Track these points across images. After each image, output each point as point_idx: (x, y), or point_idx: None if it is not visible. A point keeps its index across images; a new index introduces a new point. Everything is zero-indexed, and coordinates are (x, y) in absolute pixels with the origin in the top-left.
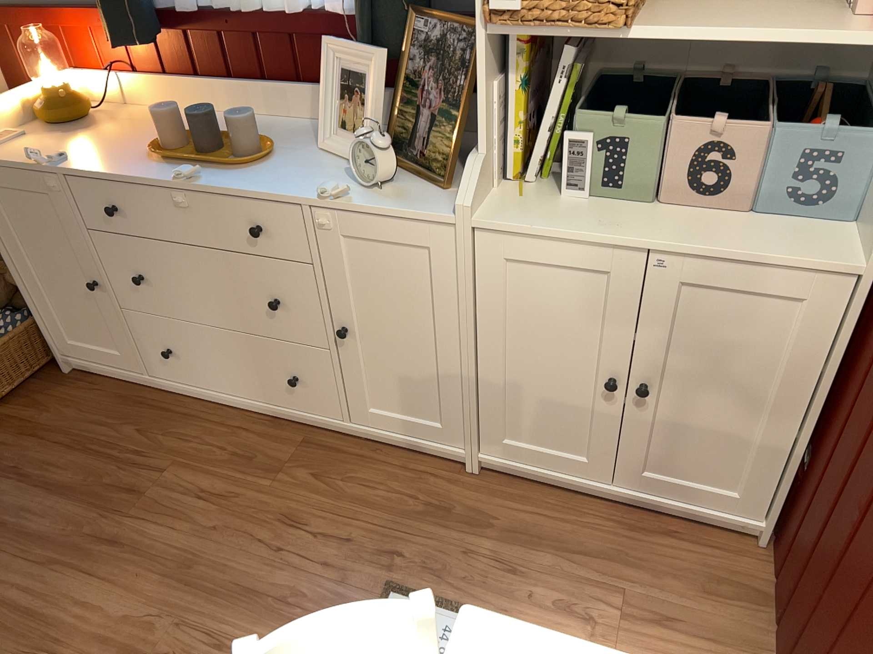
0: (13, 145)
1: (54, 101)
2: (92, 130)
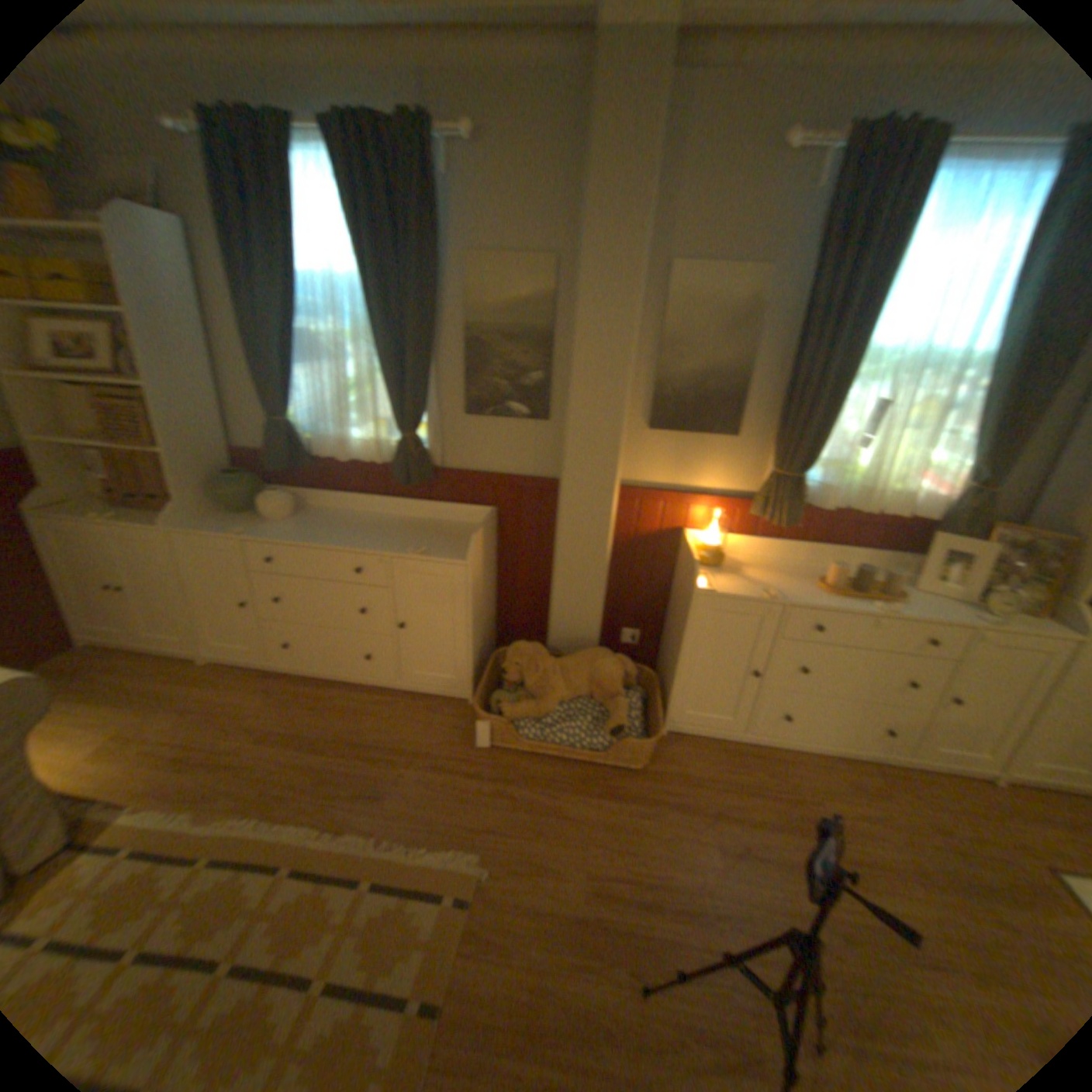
0: (710, 580)
1: (710, 550)
2: (731, 569)
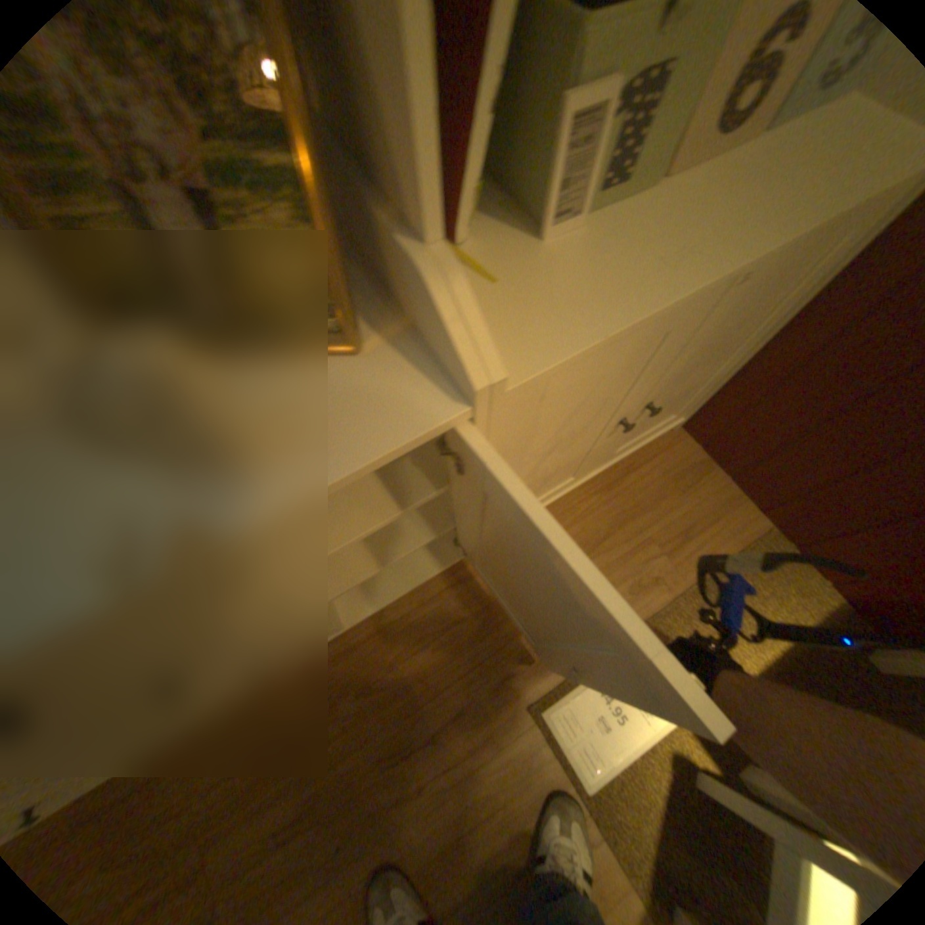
0: None
1: None
2: None
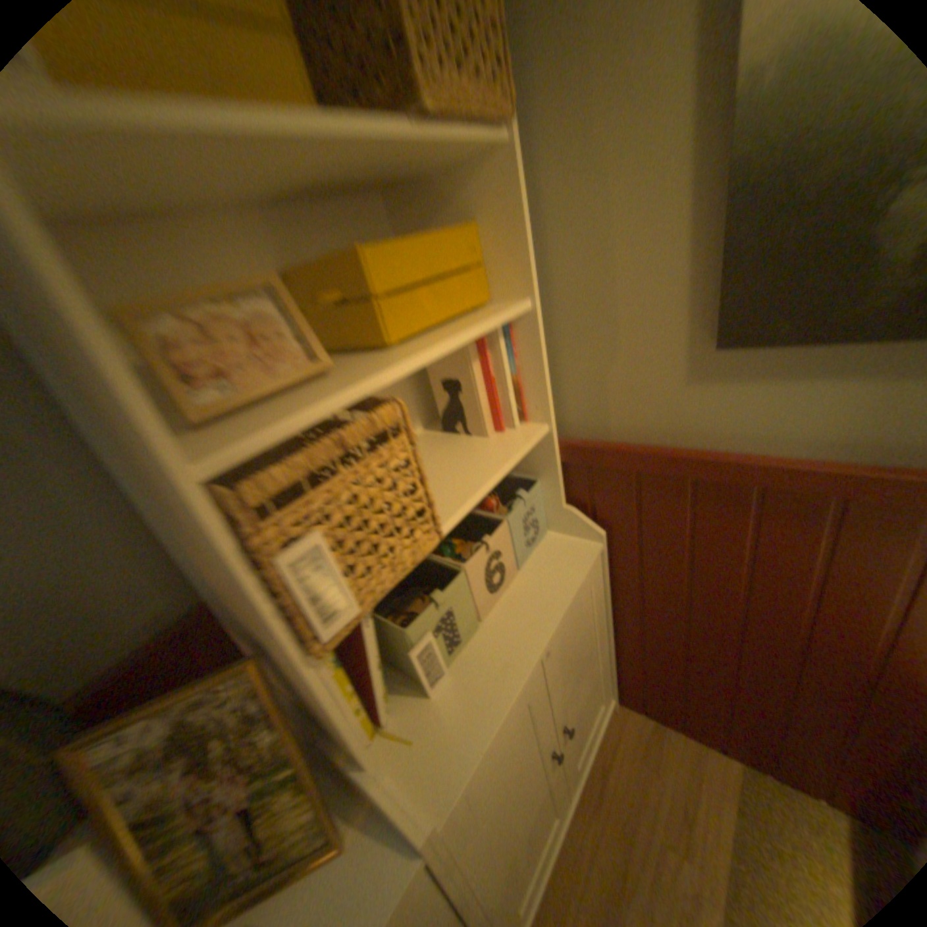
0: None
1: None
2: None
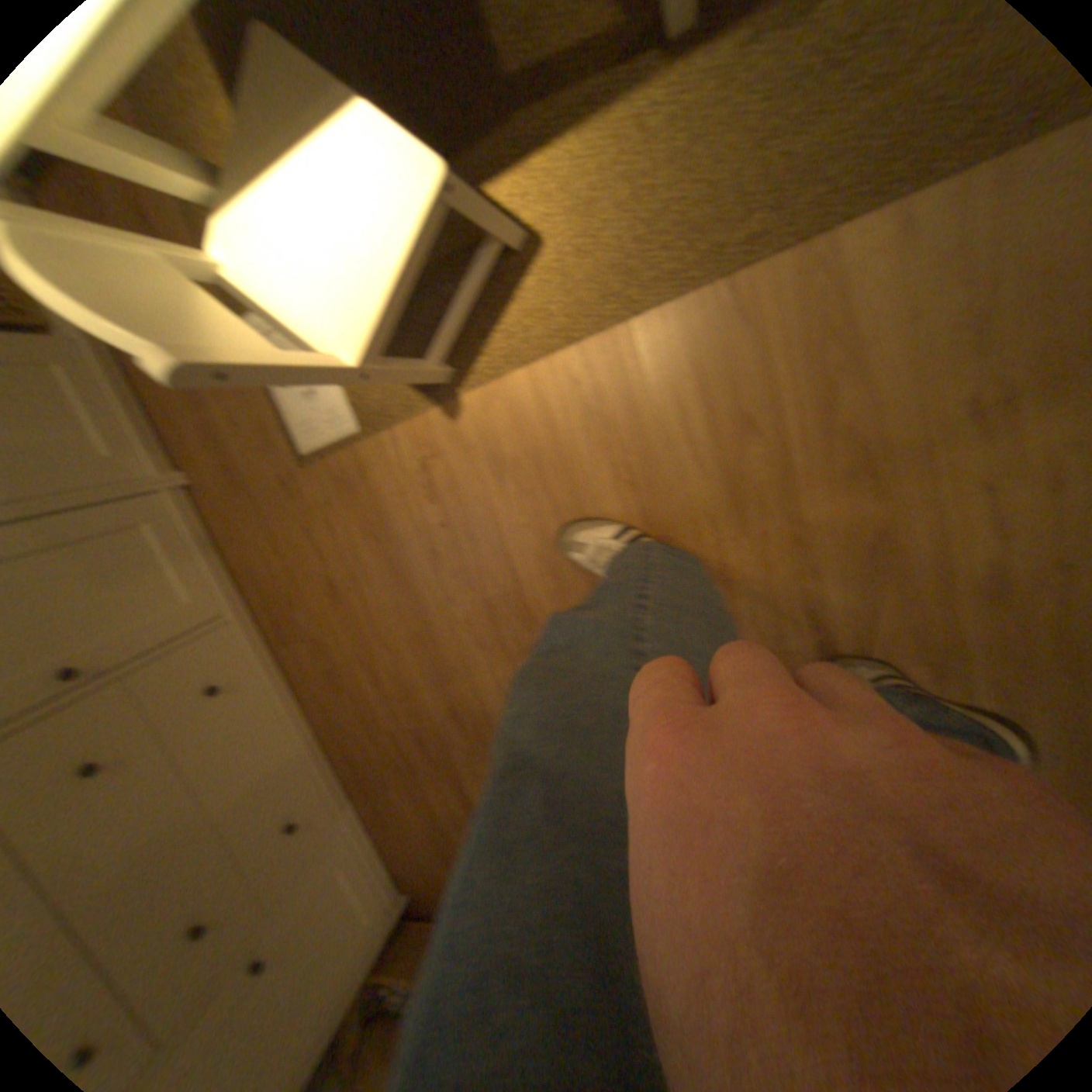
0: None
1: None
2: None
